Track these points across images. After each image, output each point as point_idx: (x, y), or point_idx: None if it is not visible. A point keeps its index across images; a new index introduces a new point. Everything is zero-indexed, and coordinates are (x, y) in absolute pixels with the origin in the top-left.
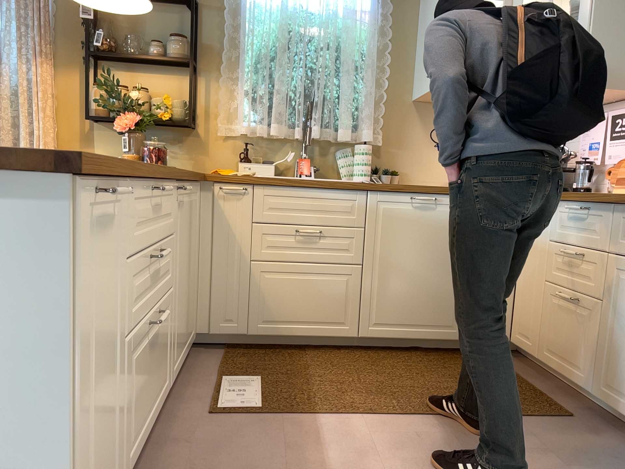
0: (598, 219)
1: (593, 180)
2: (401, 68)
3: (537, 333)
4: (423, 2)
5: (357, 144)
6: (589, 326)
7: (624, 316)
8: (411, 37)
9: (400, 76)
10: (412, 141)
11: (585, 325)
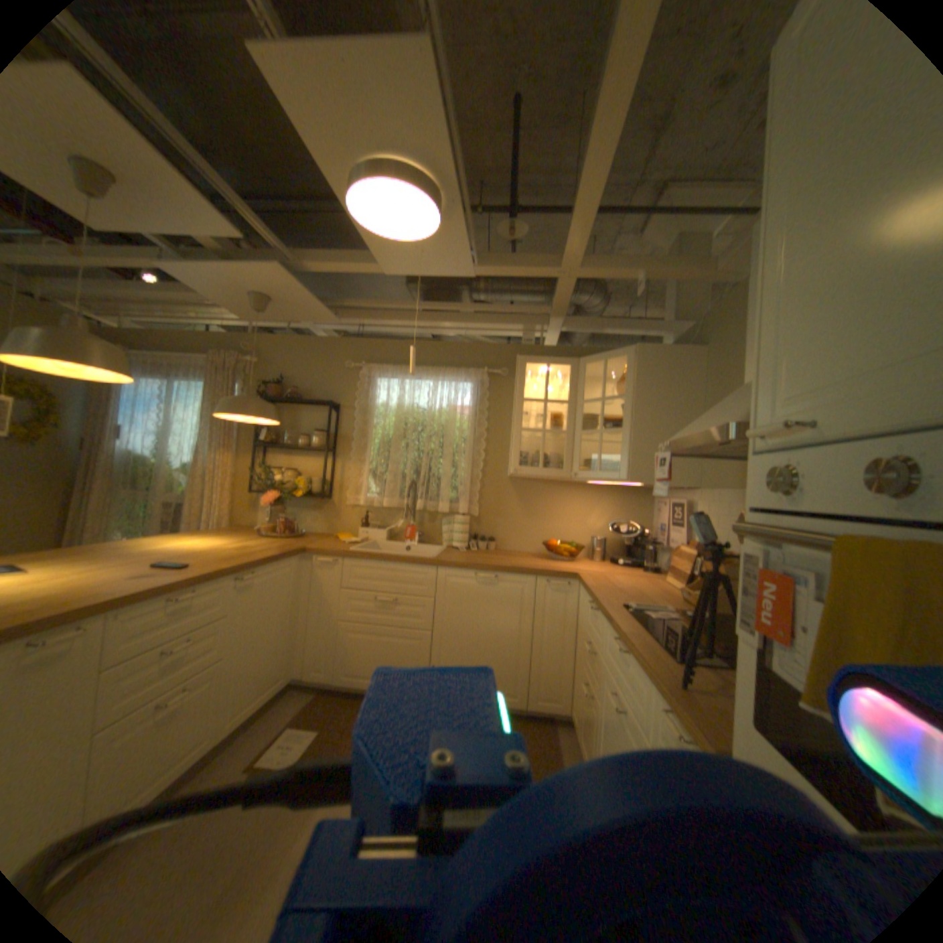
0: (601, 623)
1: (667, 558)
2: (497, 451)
3: (579, 717)
4: (514, 399)
5: (459, 513)
6: (595, 728)
7: (605, 729)
8: (506, 426)
9: (497, 458)
10: (506, 512)
11: (594, 726)
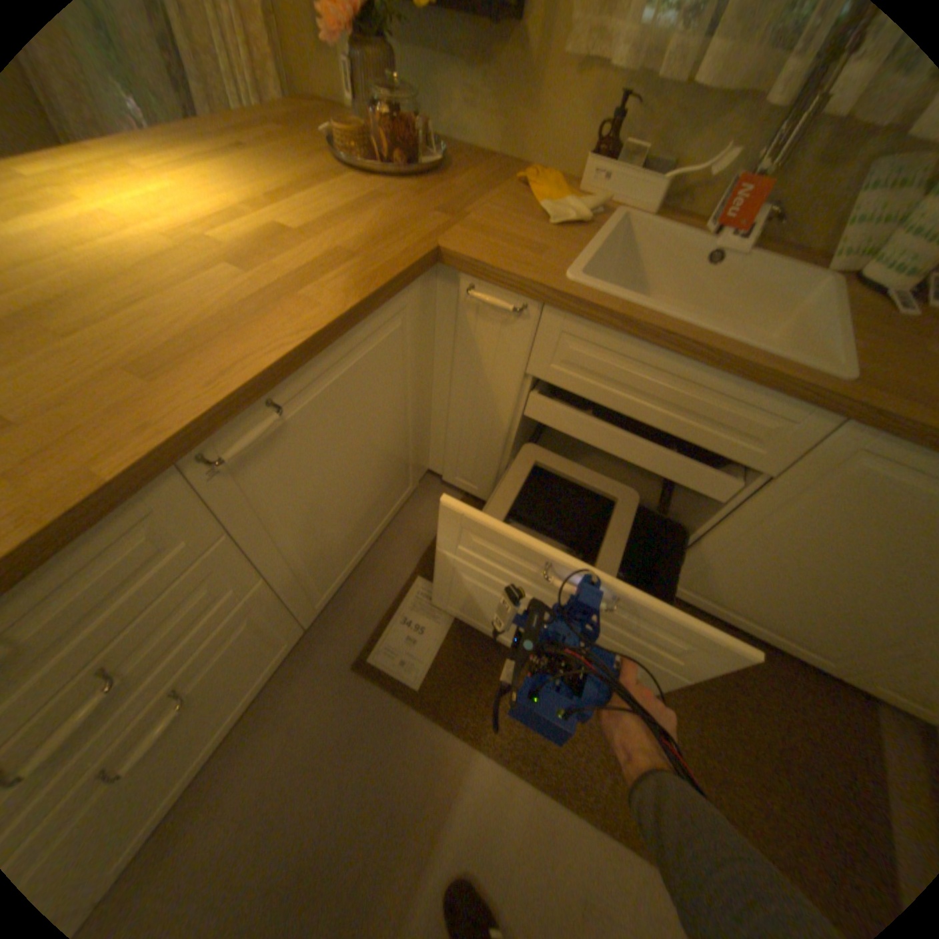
0: None
1: None
2: None
3: None
4: None
5: None
6: None
7: None
8: None
9: None
10: None
11: None
